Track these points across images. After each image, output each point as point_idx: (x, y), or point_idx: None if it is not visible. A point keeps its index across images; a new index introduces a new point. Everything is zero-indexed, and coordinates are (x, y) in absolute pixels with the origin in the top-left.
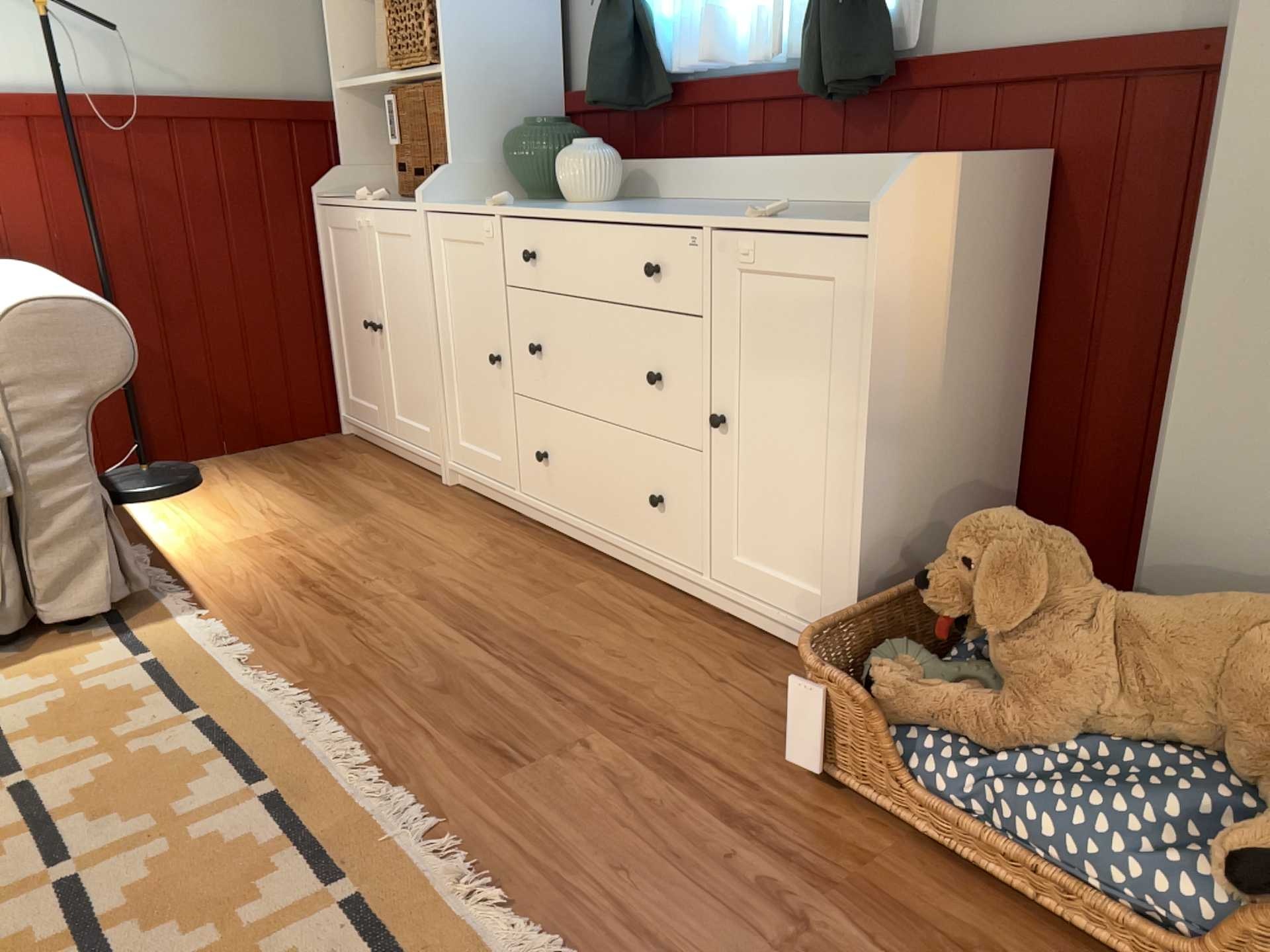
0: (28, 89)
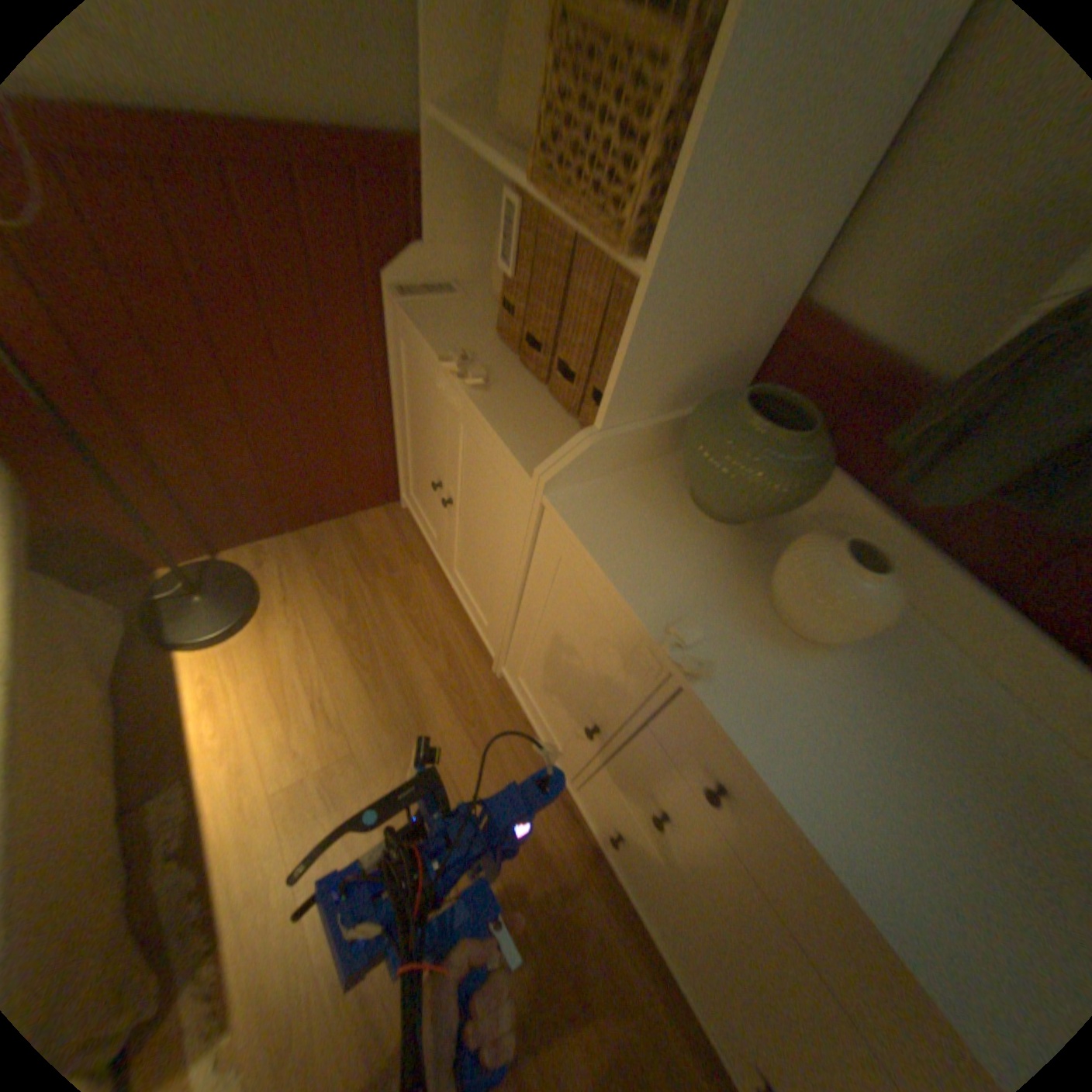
0: None
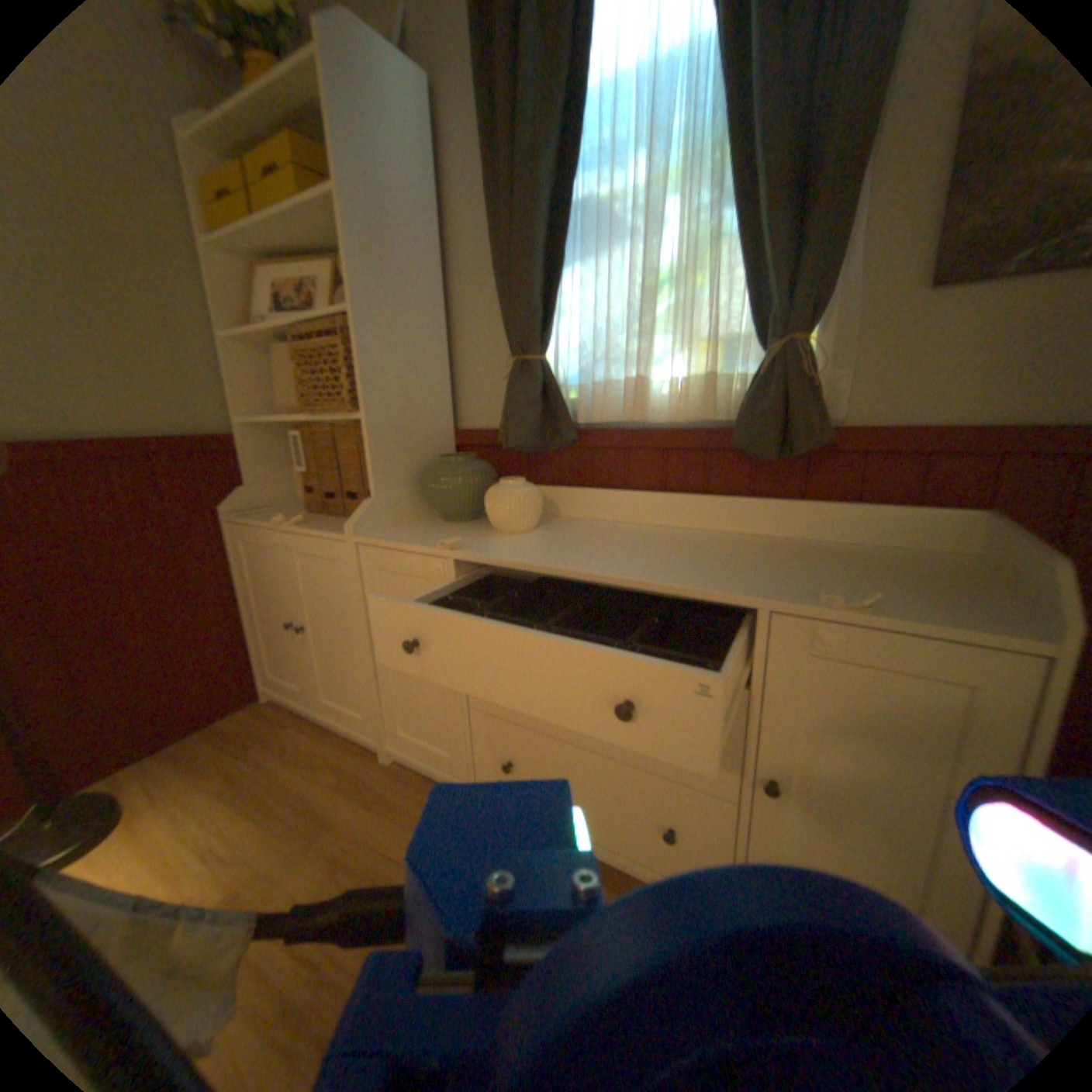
0: None
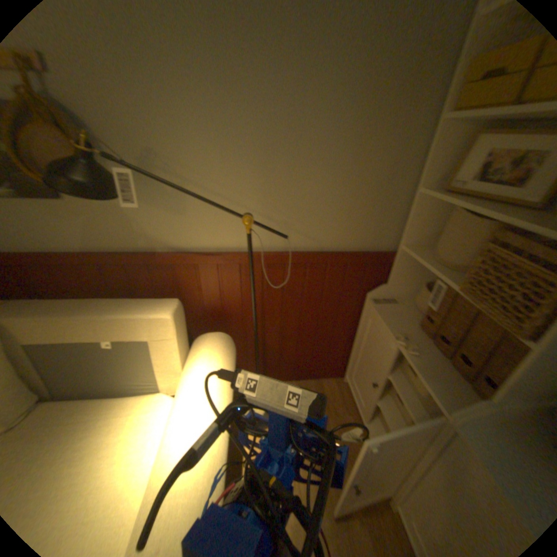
0: (243, 246)
